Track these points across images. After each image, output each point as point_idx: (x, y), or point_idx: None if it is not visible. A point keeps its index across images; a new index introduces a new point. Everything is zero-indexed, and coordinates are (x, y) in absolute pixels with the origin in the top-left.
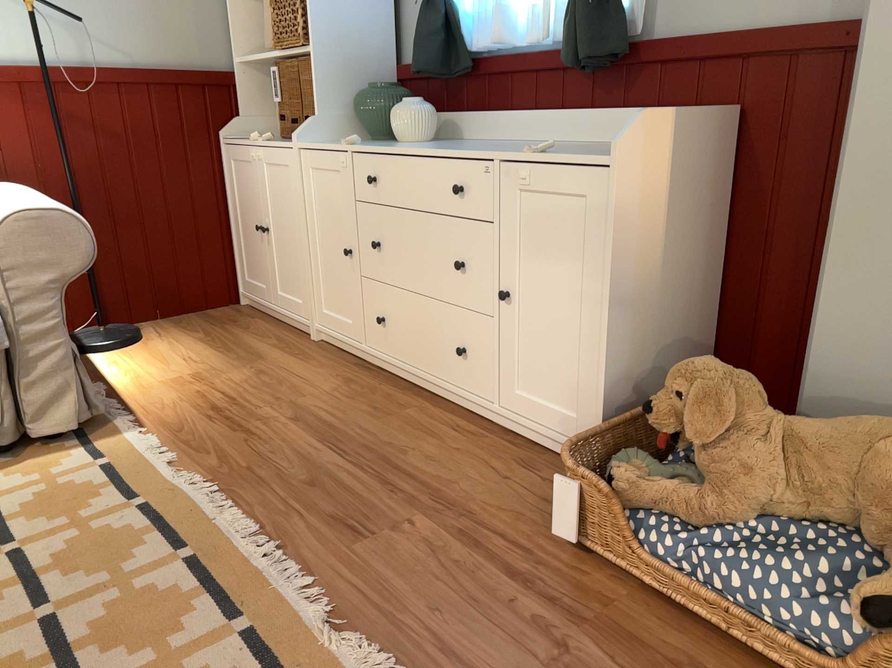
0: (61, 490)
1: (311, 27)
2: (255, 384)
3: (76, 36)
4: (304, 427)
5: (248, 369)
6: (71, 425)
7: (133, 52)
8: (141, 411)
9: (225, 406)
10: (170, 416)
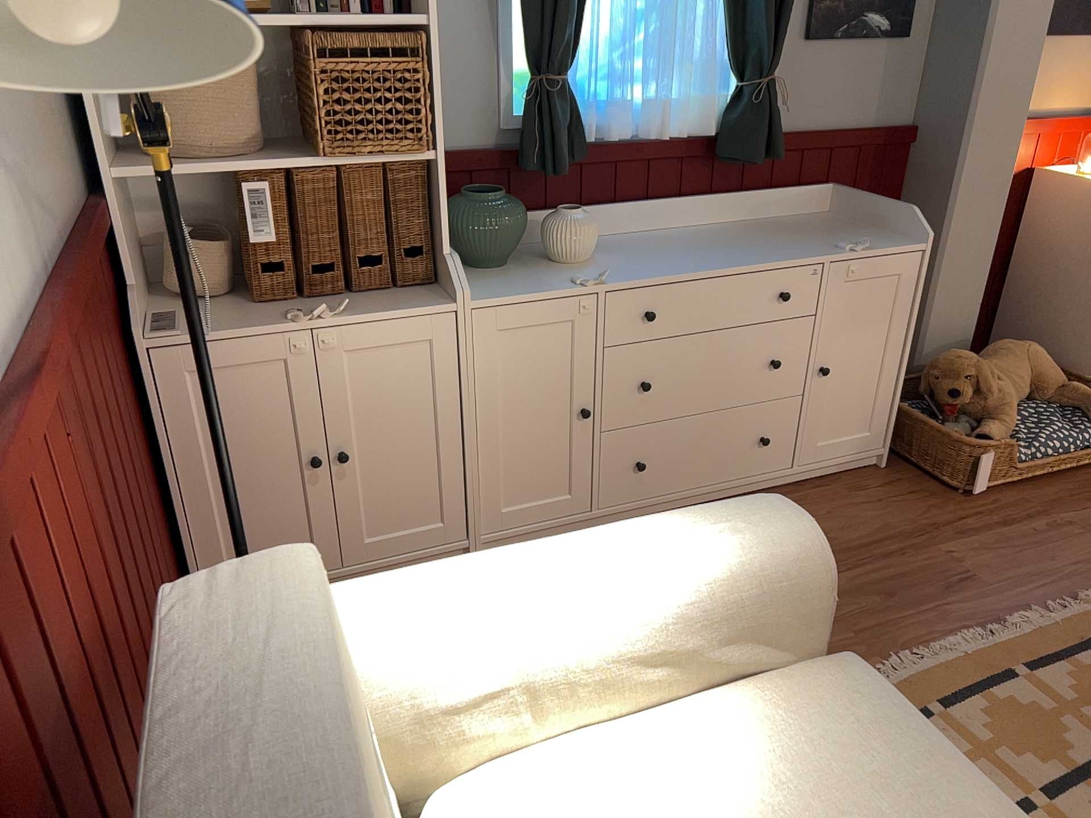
0: None
1: (436, 121)
2: None
3: (13, 194)
4: None
5: None
6: None
7: (46, 203)
8: None
9: None
10: None
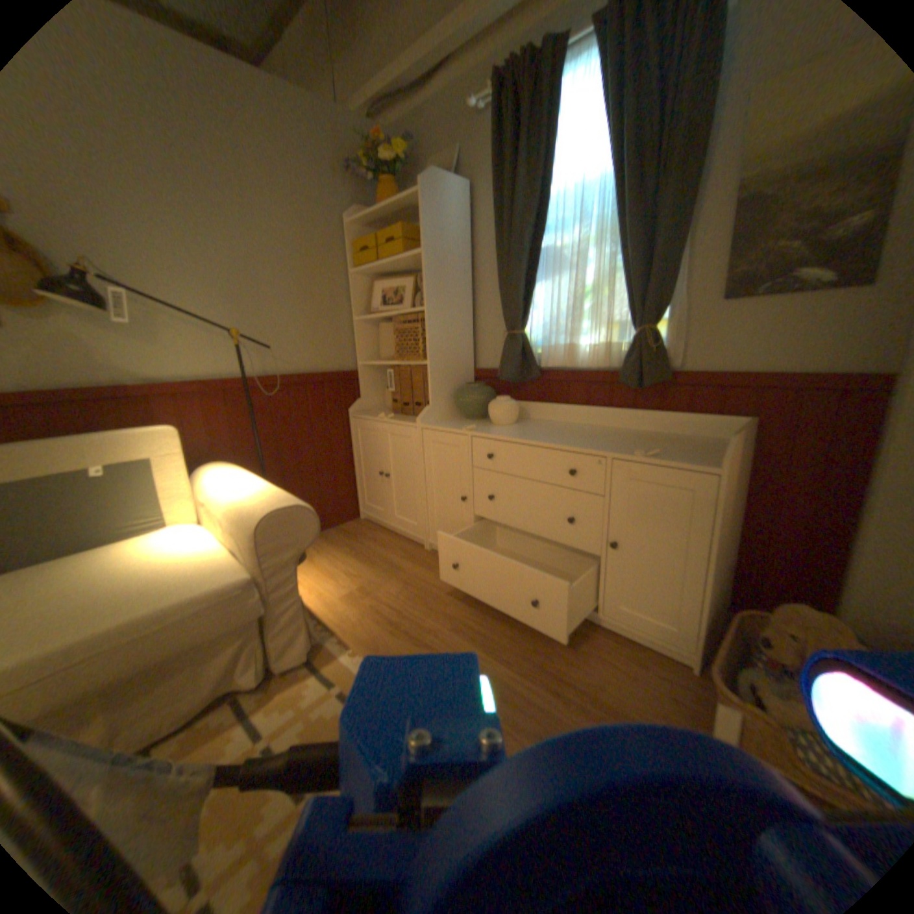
0: (317, 728)
1: (429, 347)
2: (408, 595)
3: (259, 352)
4: (465, 638)
5: (396, 580)
6: (301, 658)
7: (295, 360)
8: (338, 630)
9: (398, 620)
10: (362, 634)
